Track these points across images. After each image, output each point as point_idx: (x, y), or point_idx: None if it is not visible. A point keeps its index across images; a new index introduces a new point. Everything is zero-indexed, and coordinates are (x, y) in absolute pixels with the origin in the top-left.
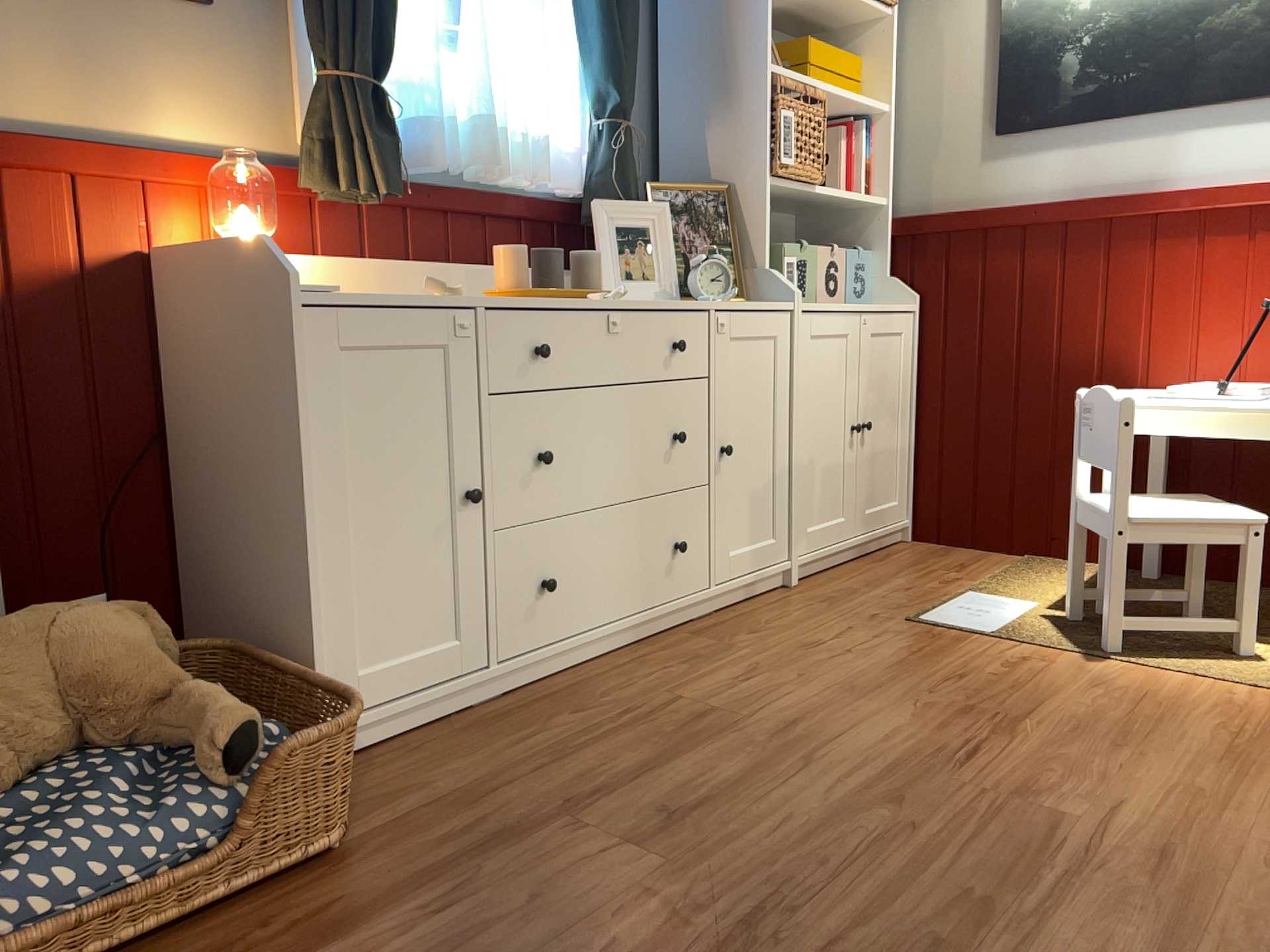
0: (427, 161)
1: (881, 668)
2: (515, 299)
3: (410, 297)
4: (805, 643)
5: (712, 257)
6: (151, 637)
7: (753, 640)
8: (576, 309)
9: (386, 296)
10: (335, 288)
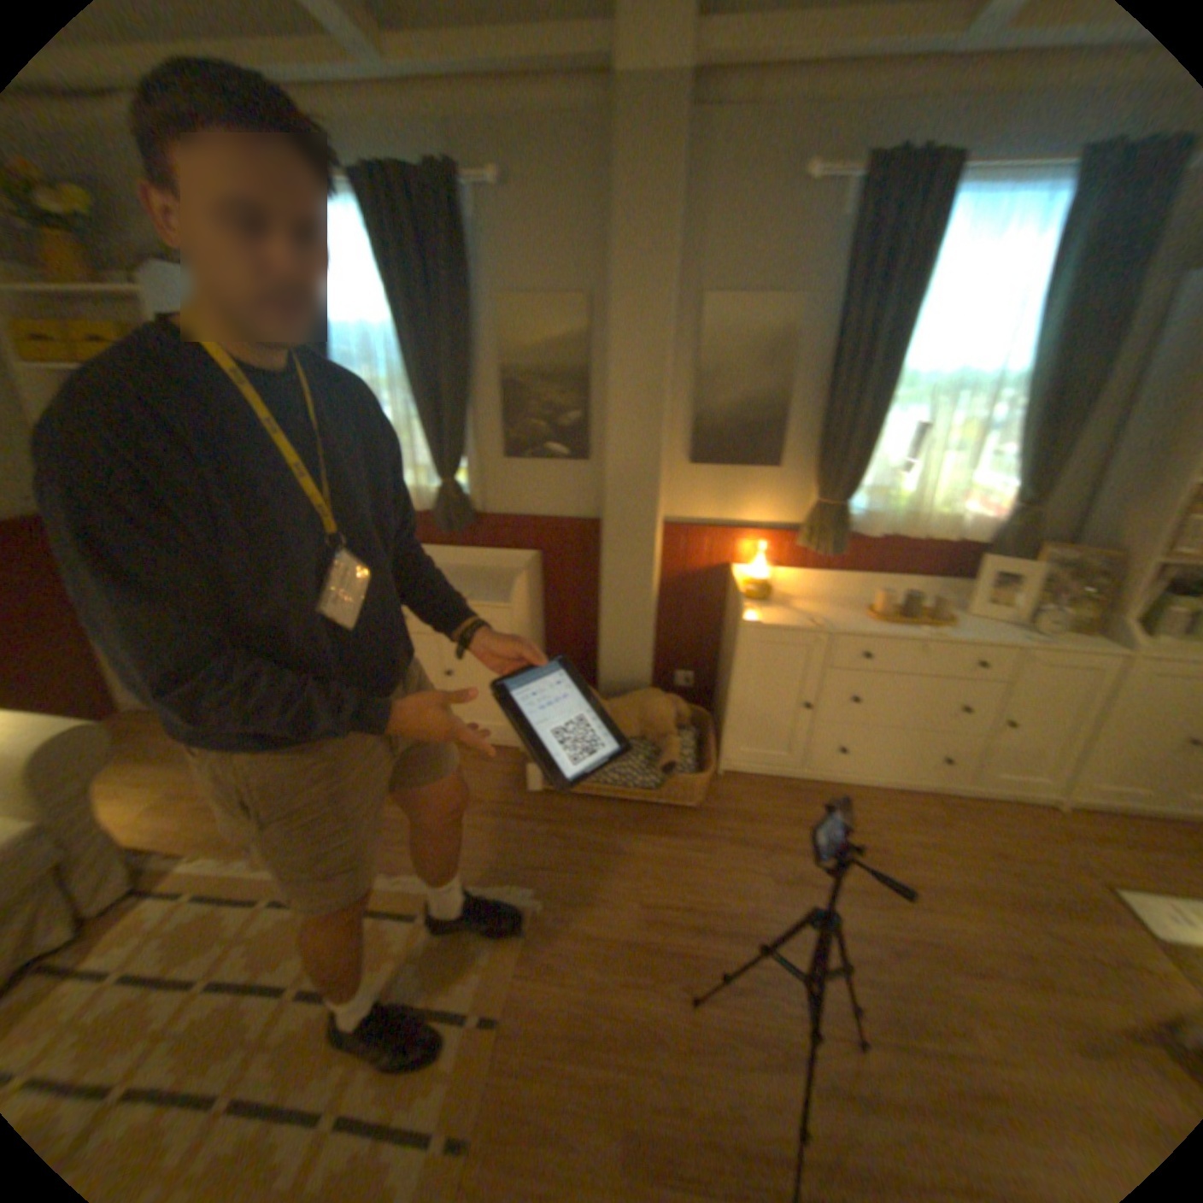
0: (870, 534)
1: (1020, 902)
2: (869, 627)
3: (804, 623)
4: (999, 855)
5: (1073, 605)
6: (674, 714)
7: (970, 833)
8: (902, 640)
9: (791, 622)
10: (761, 622)
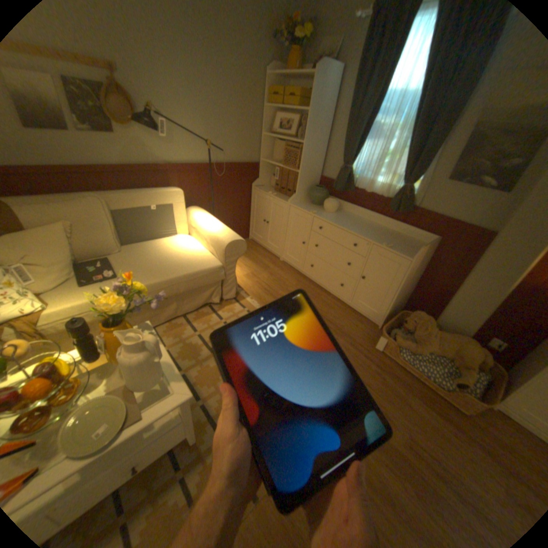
0: None
1: None
2: None
3: None
4: None
5: None
6: (482, 361)
7: None
8: None
9: None
10: None
